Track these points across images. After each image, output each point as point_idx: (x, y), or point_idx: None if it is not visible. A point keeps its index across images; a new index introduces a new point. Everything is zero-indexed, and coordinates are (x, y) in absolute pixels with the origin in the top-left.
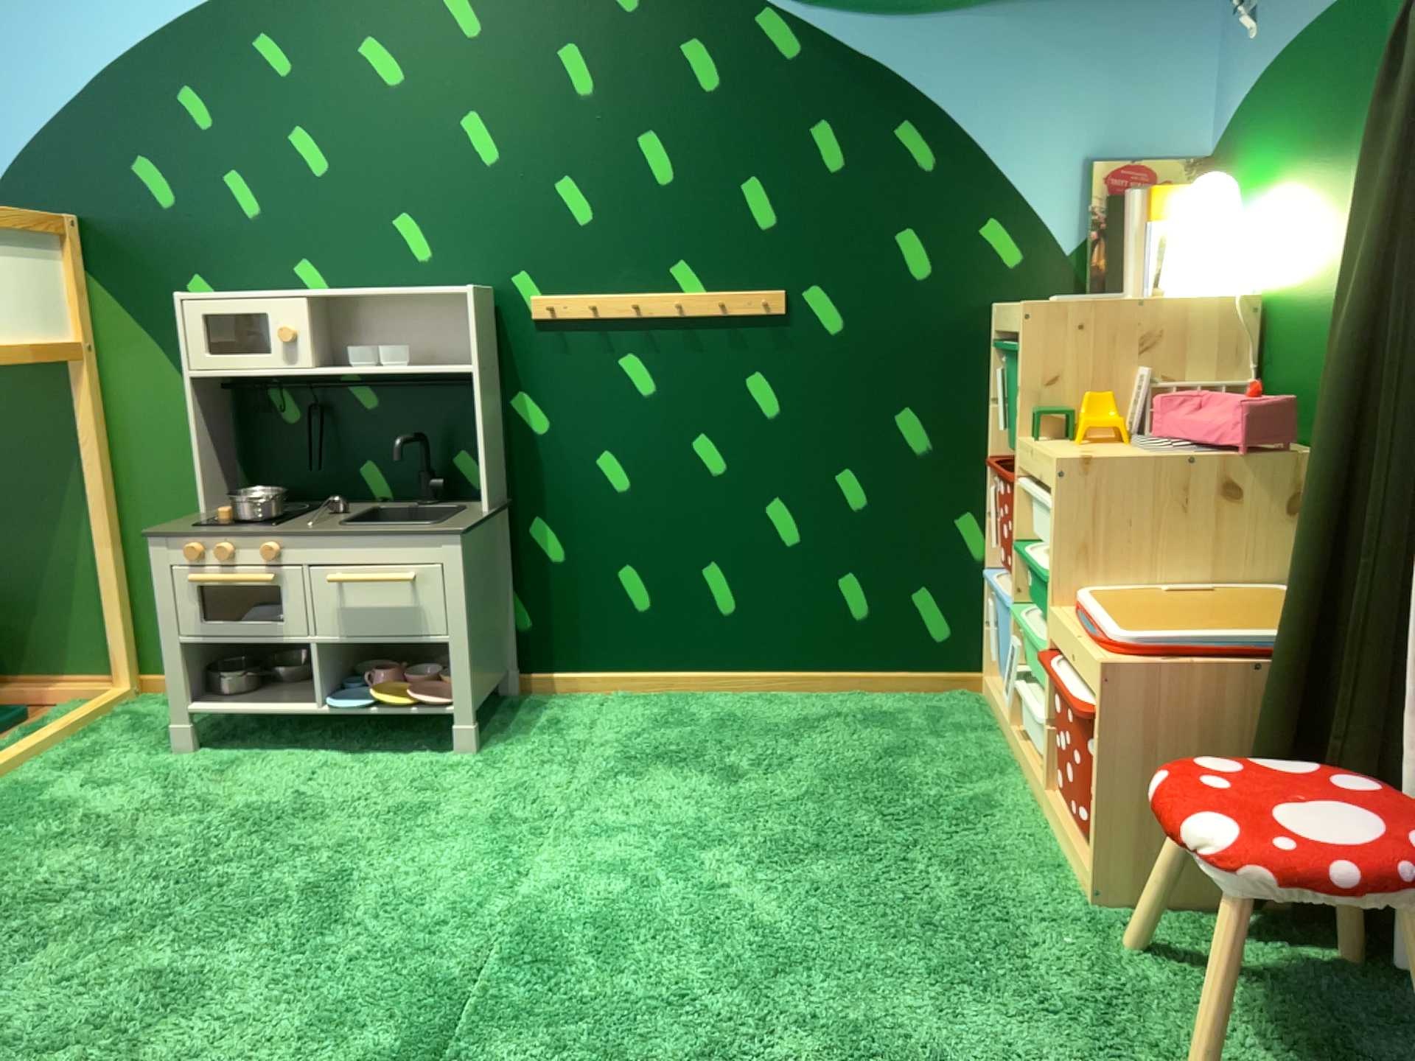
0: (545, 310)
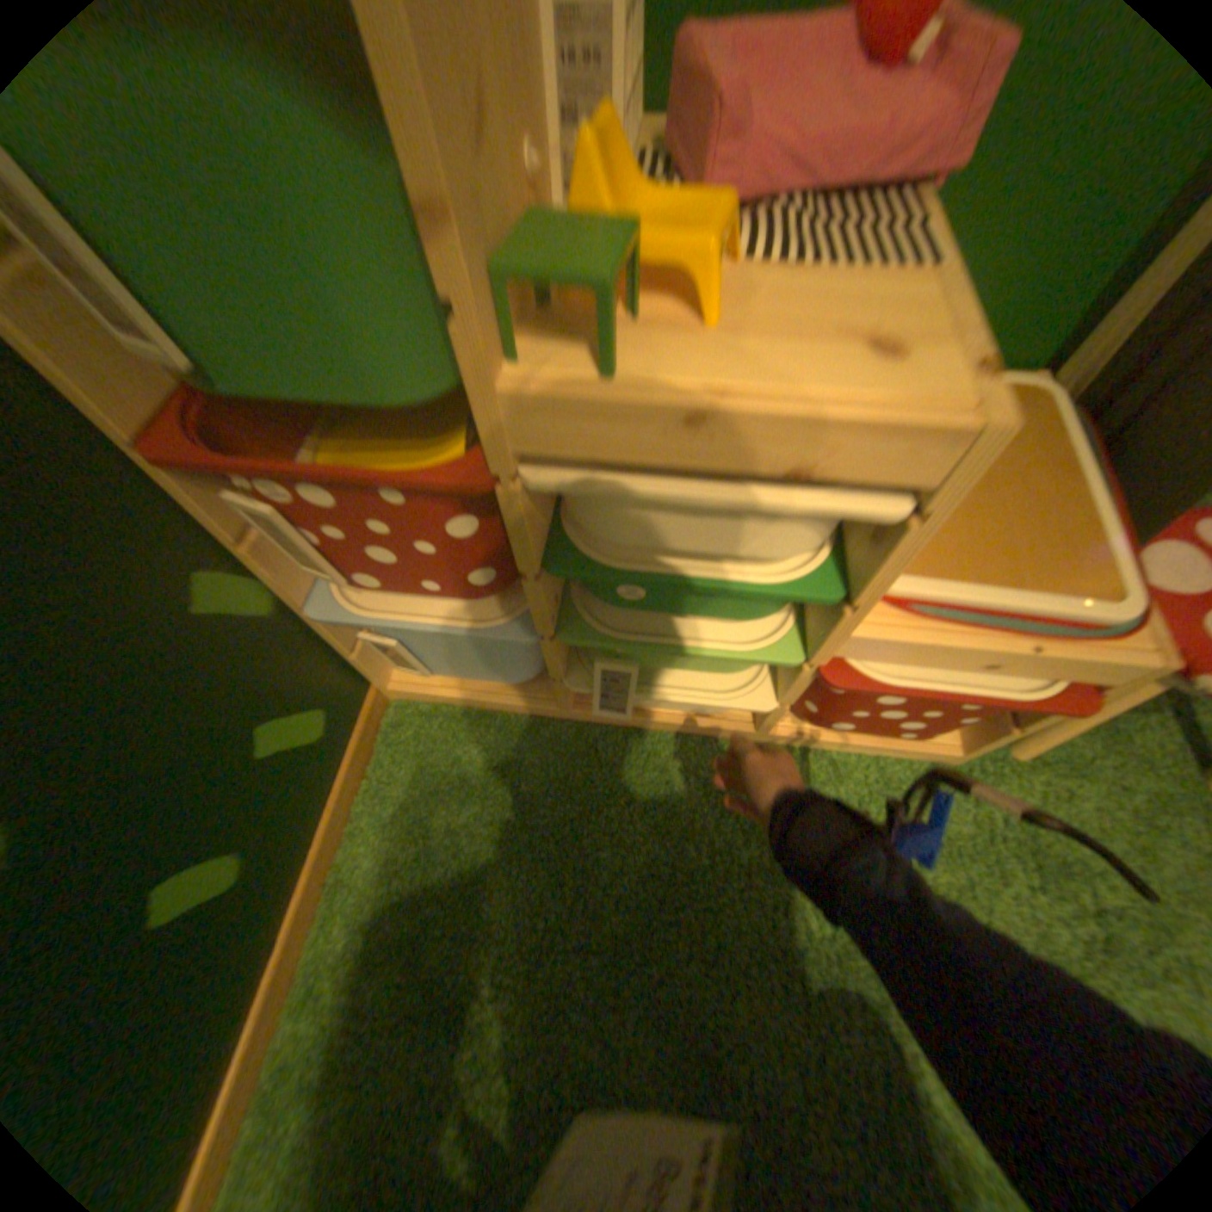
0: None
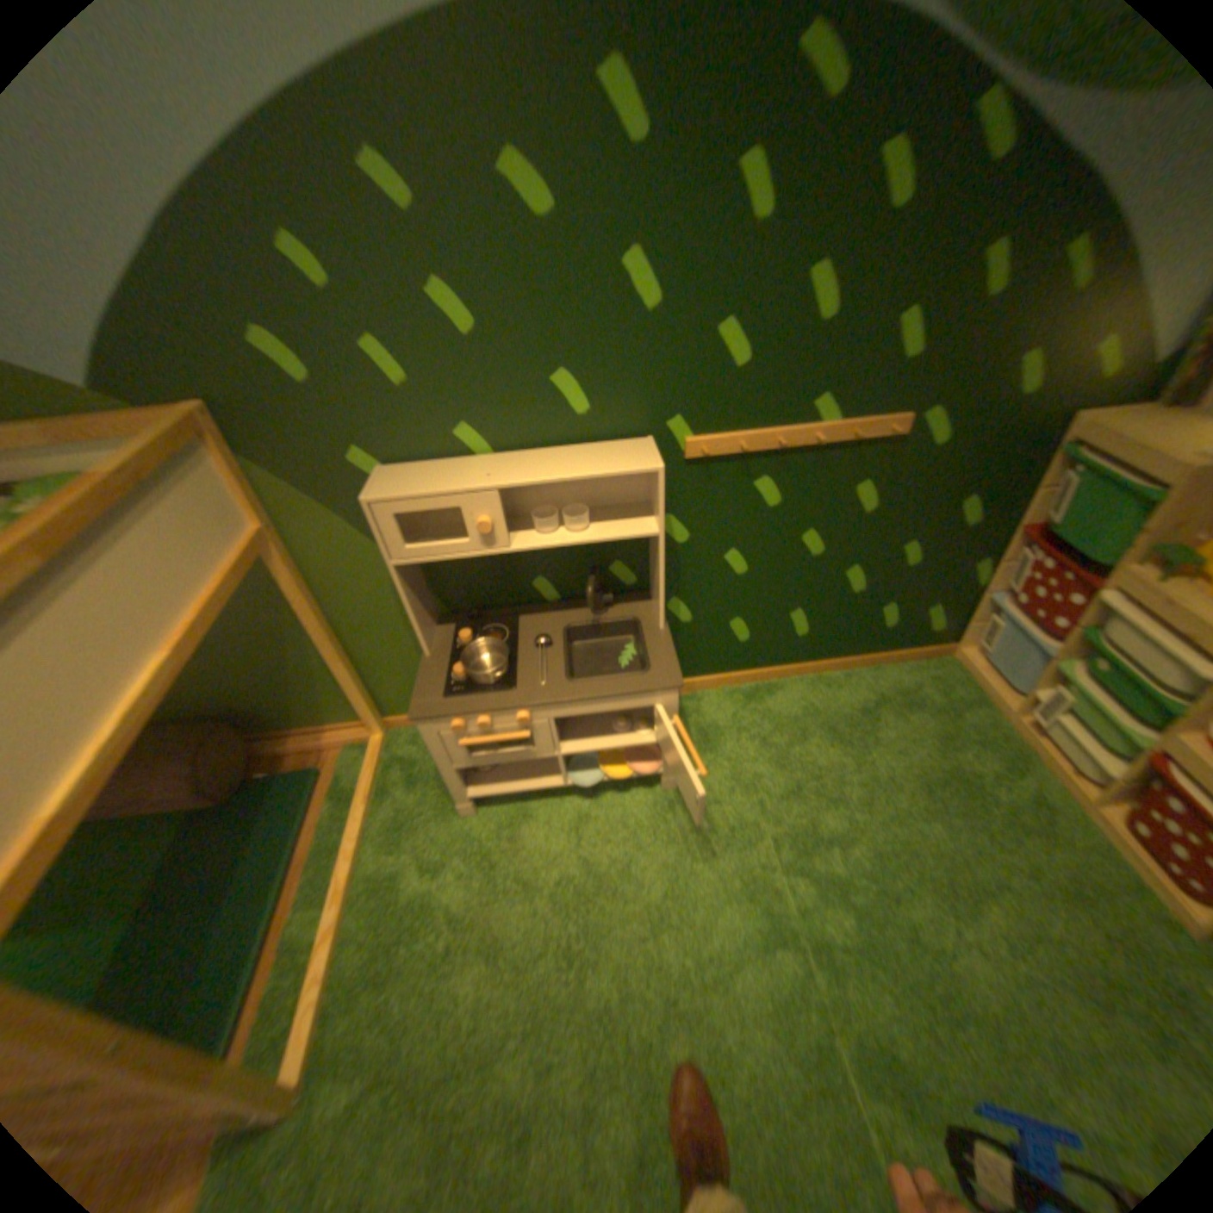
0: (700, 453)
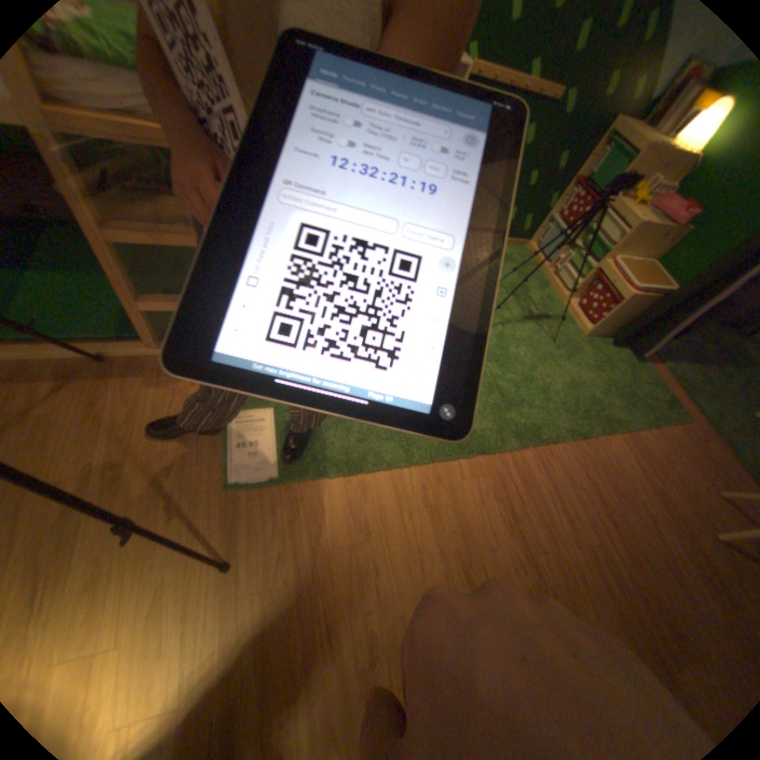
0: (475, 73)
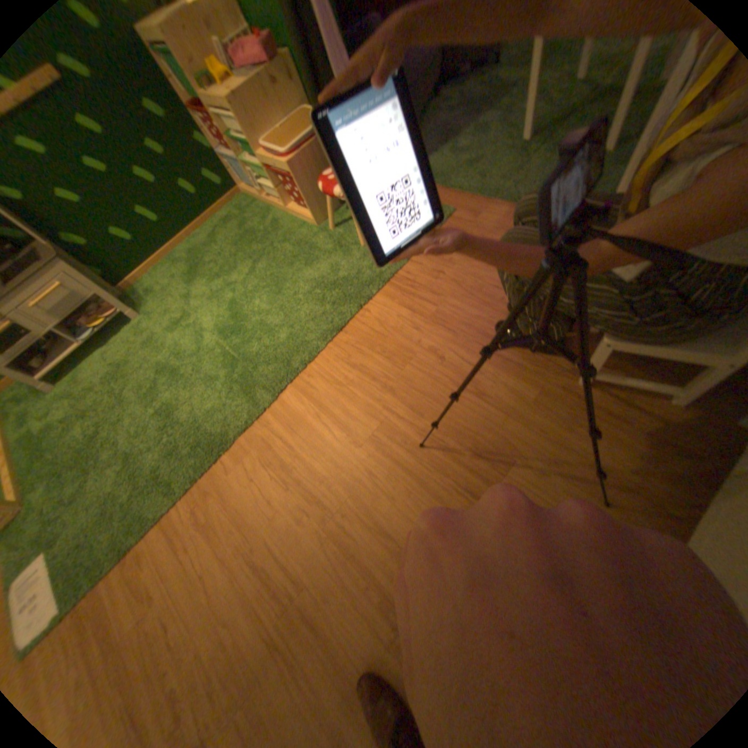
0: None
